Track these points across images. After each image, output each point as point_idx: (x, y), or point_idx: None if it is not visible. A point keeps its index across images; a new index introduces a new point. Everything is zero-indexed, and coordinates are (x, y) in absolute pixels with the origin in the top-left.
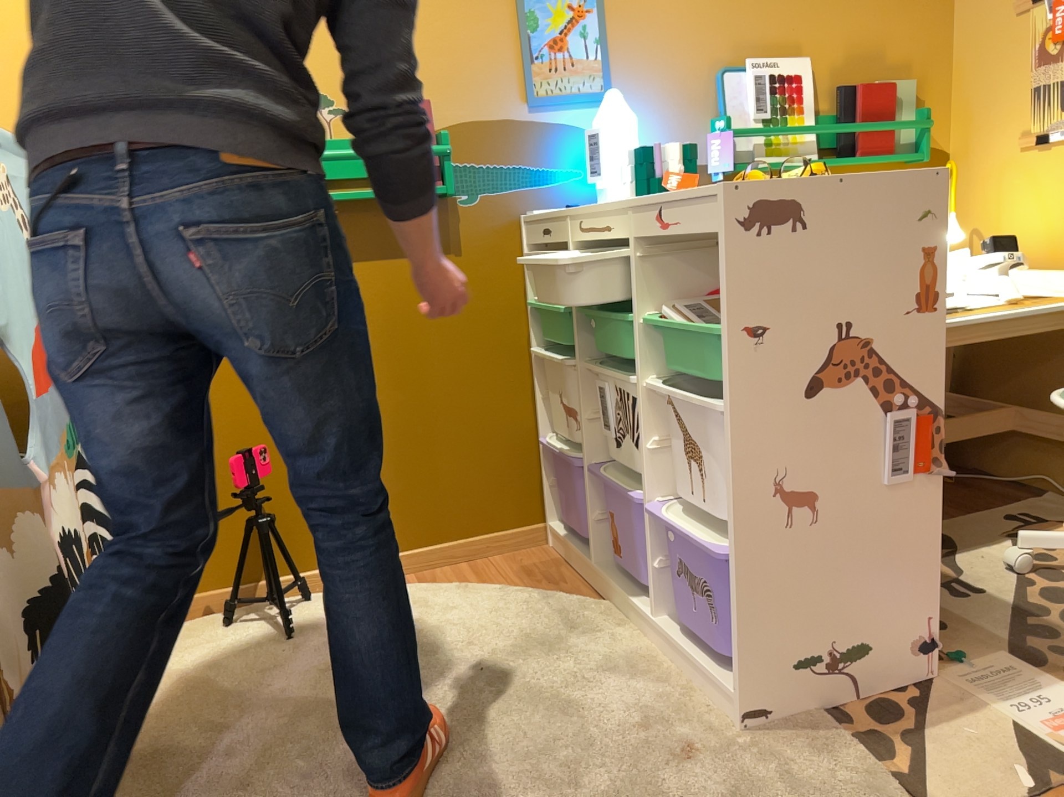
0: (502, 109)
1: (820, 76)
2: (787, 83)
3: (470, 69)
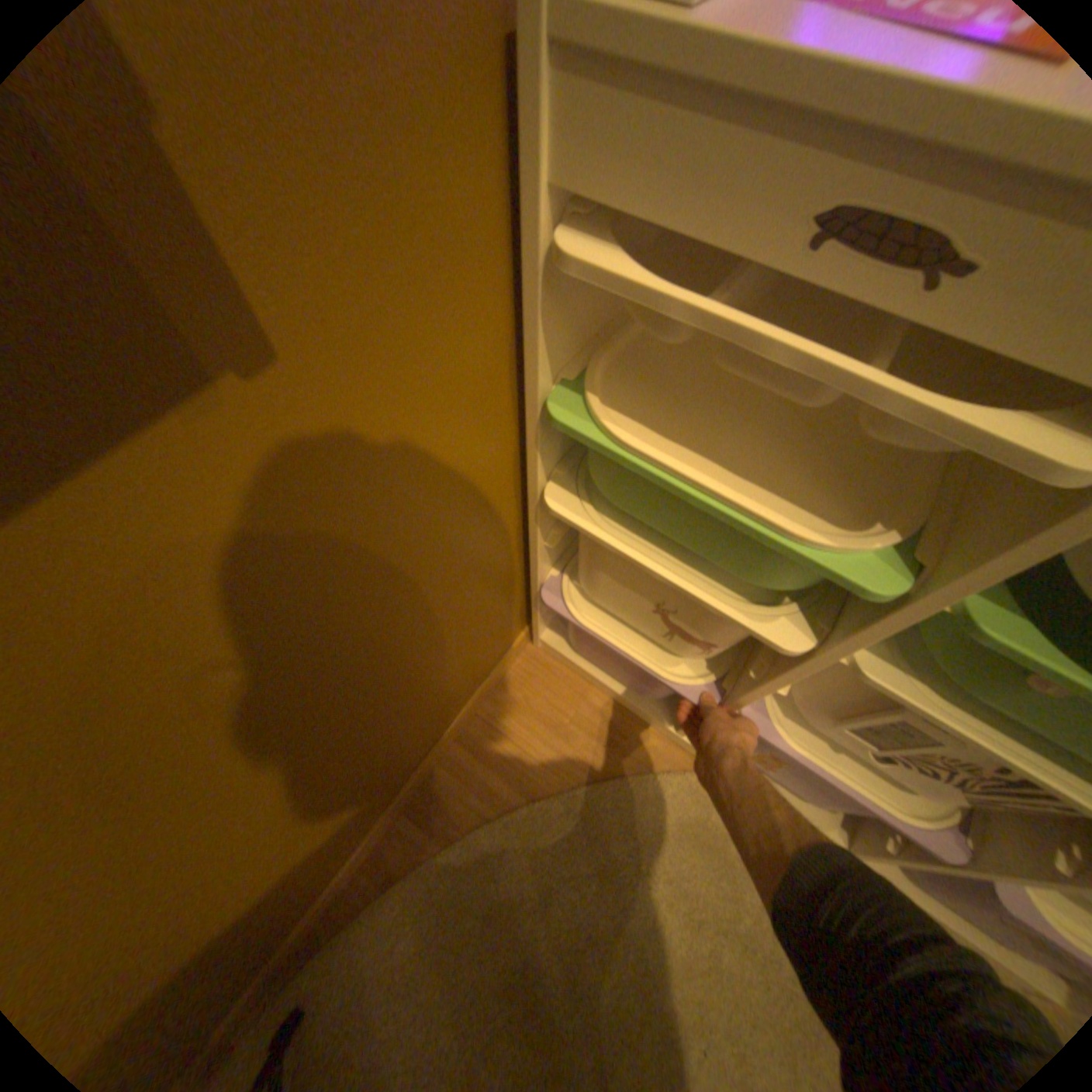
0: None
1: None
2: None
3: None
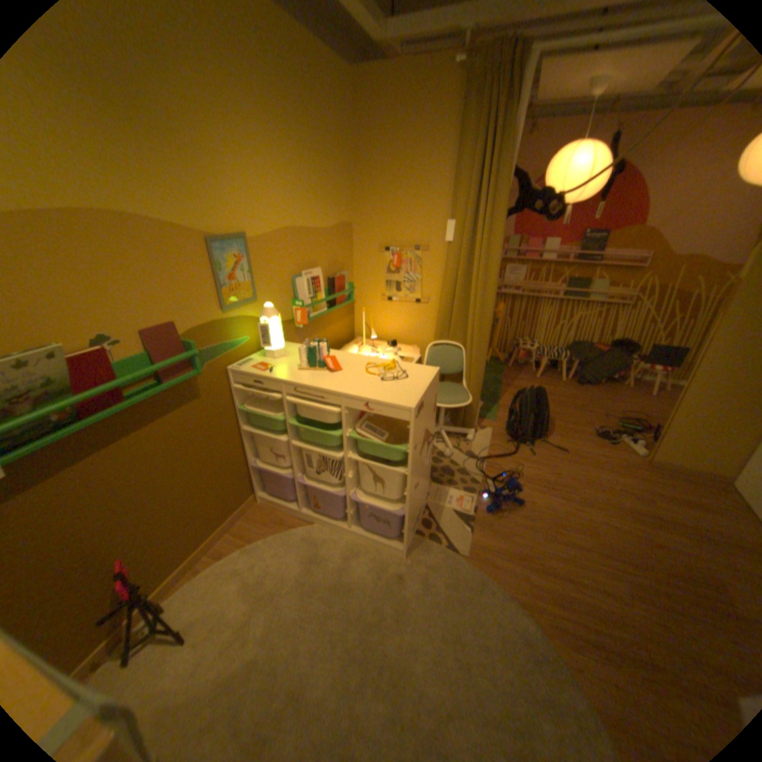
0: (210, 317)
1: (322, 274)
2: (315, 280)
3: (191, 299)
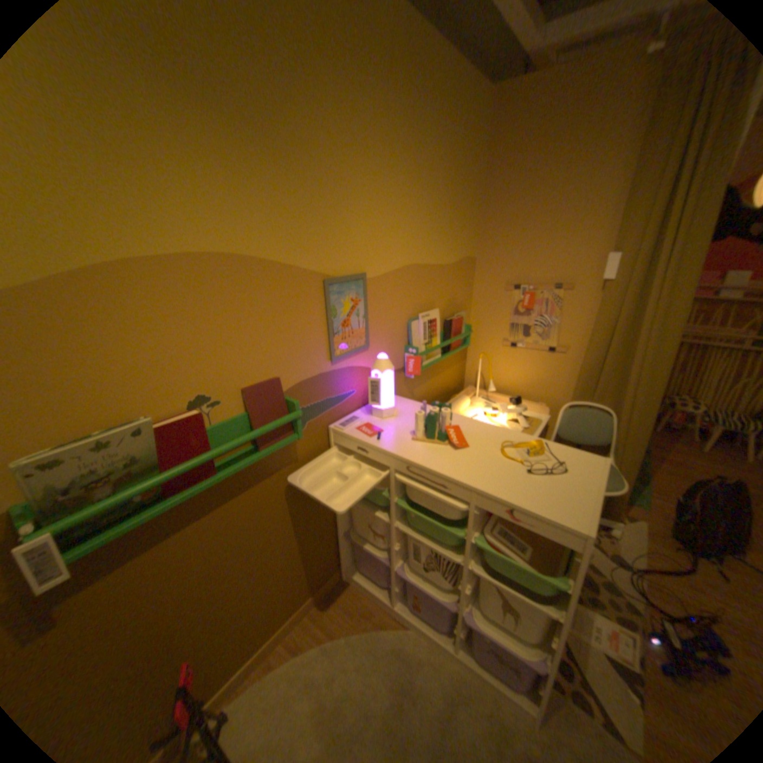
0: (318, 369)
1: (439, 315)
2: (432, 323)
3: (300, 349)
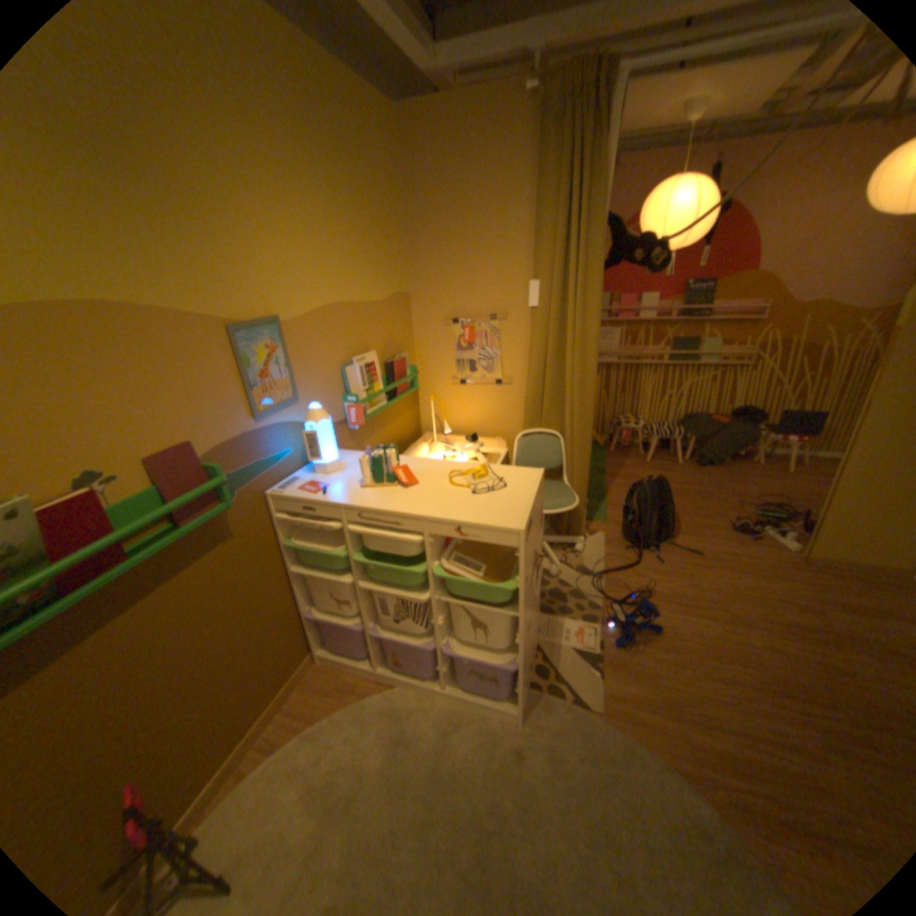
0: (239, 428)
1: (377, 358)
2: (370, 367)
3: (211, 407)
